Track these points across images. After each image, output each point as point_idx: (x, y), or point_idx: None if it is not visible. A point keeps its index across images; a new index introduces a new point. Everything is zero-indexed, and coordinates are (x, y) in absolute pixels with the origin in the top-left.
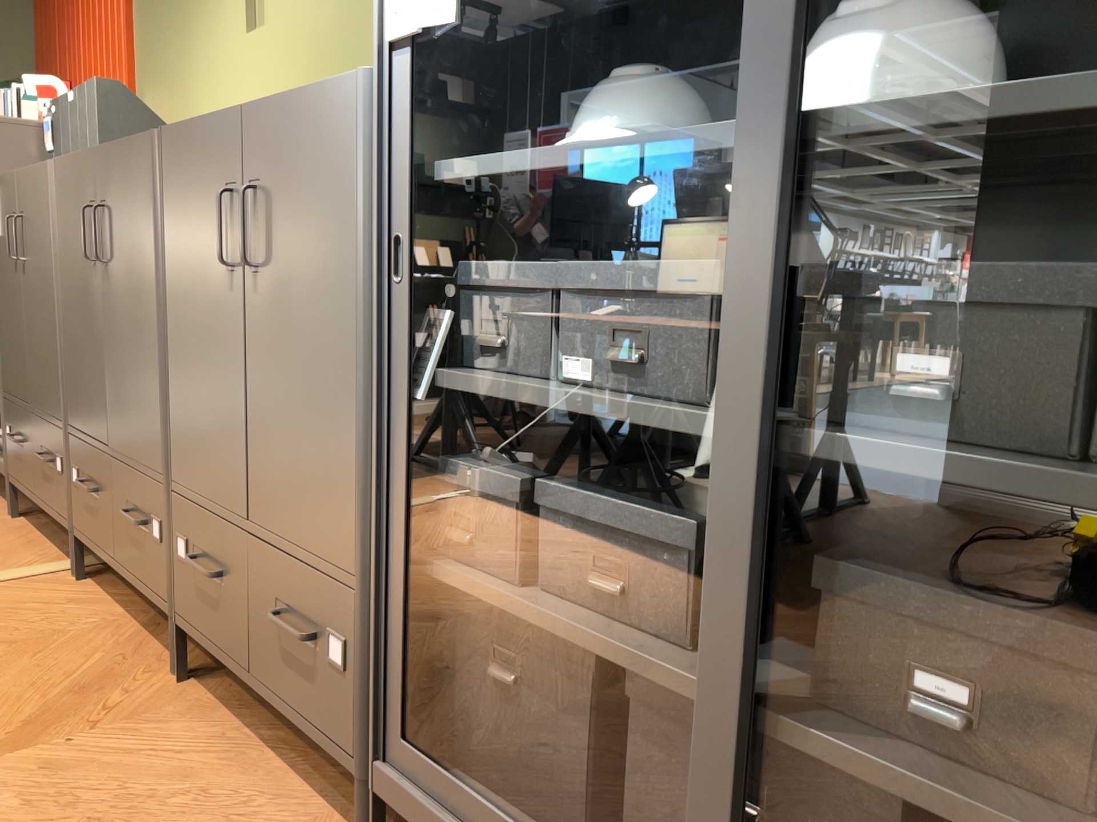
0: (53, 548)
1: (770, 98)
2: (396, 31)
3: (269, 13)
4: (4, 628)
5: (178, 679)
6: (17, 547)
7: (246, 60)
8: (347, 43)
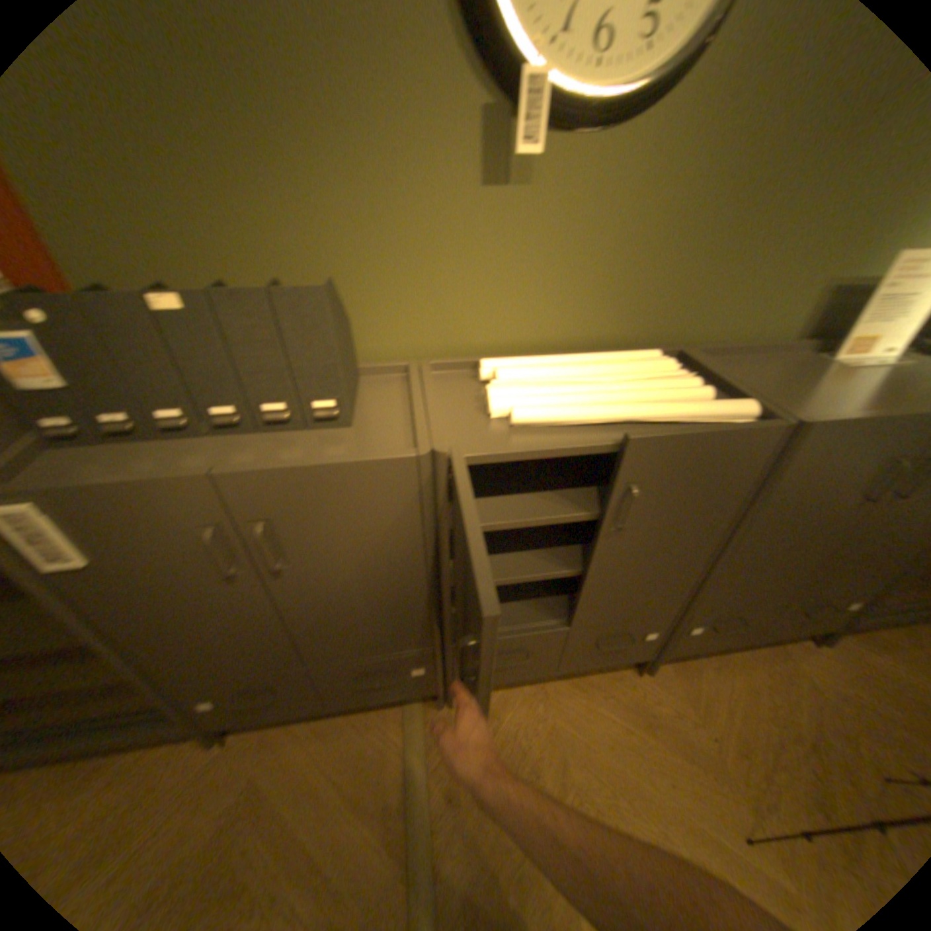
0: (351, 716)
1: None
2: None
3: (549, 166)
4: (530, 766)
5: (653, 675)
6: (329, 746)
7: (481, 218)
8: (692, 238)
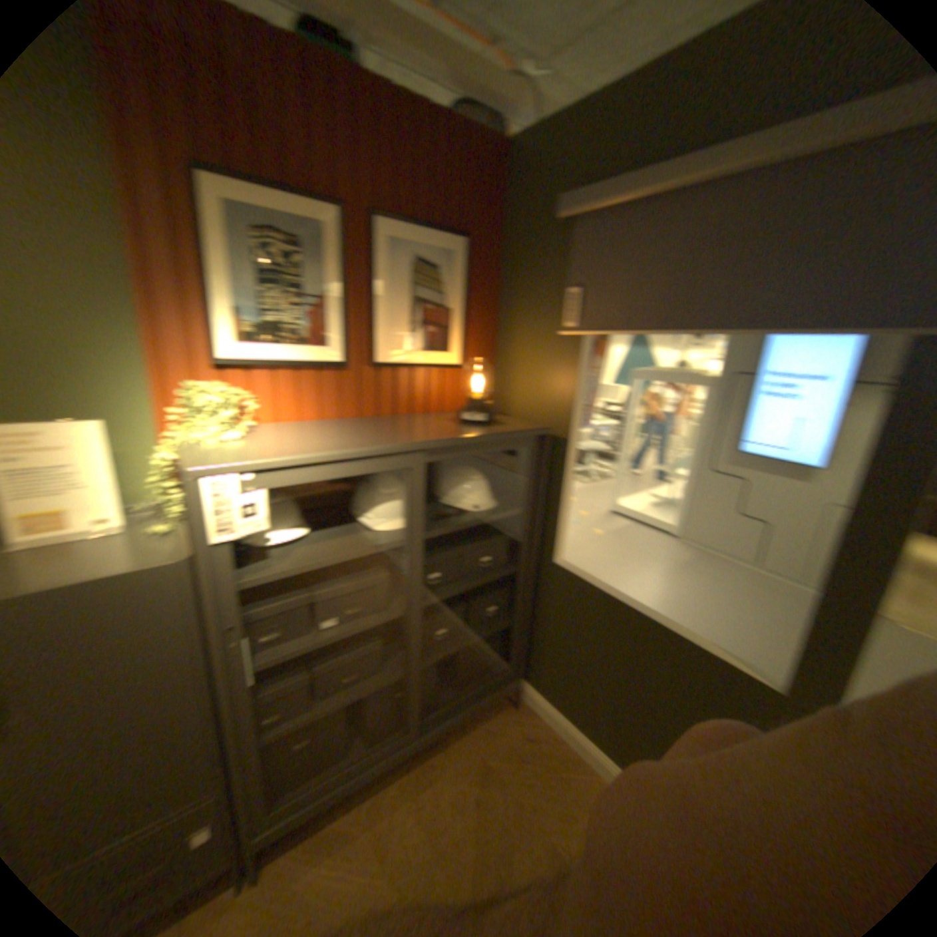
0: None
1: (414, 540)
2: (213, 538)
3: None
4: None
5: None
6: None
7: None
8: None
